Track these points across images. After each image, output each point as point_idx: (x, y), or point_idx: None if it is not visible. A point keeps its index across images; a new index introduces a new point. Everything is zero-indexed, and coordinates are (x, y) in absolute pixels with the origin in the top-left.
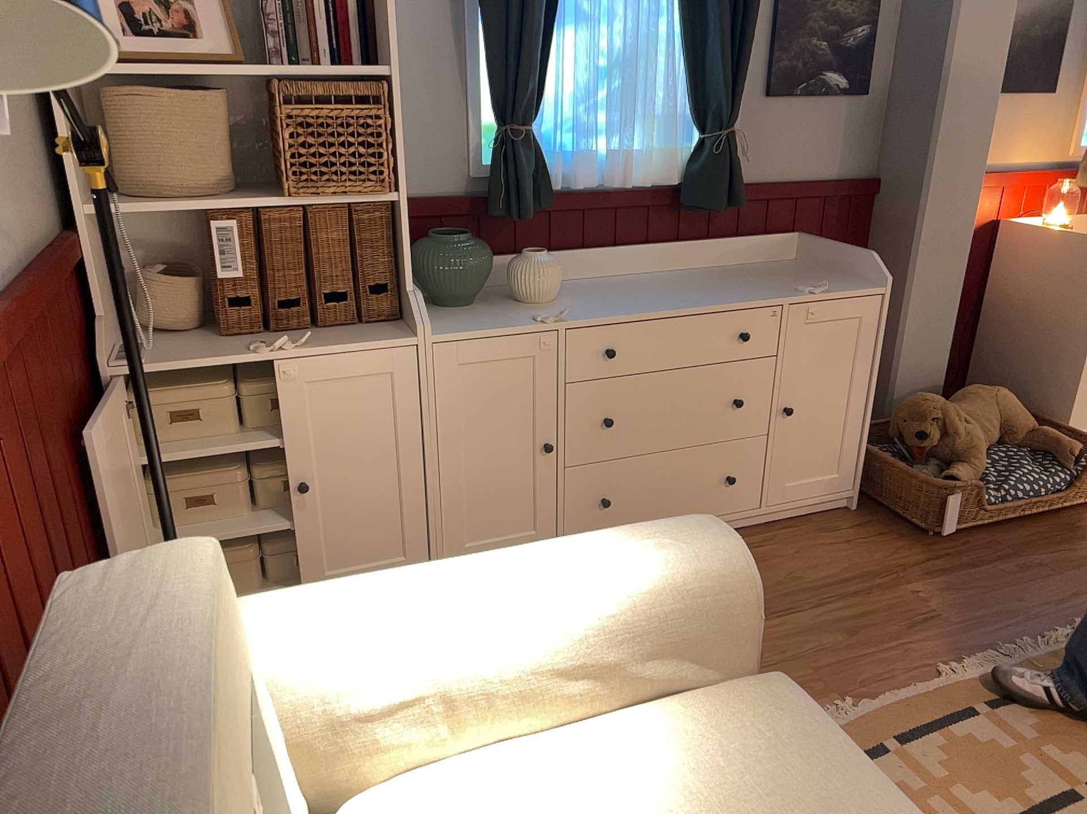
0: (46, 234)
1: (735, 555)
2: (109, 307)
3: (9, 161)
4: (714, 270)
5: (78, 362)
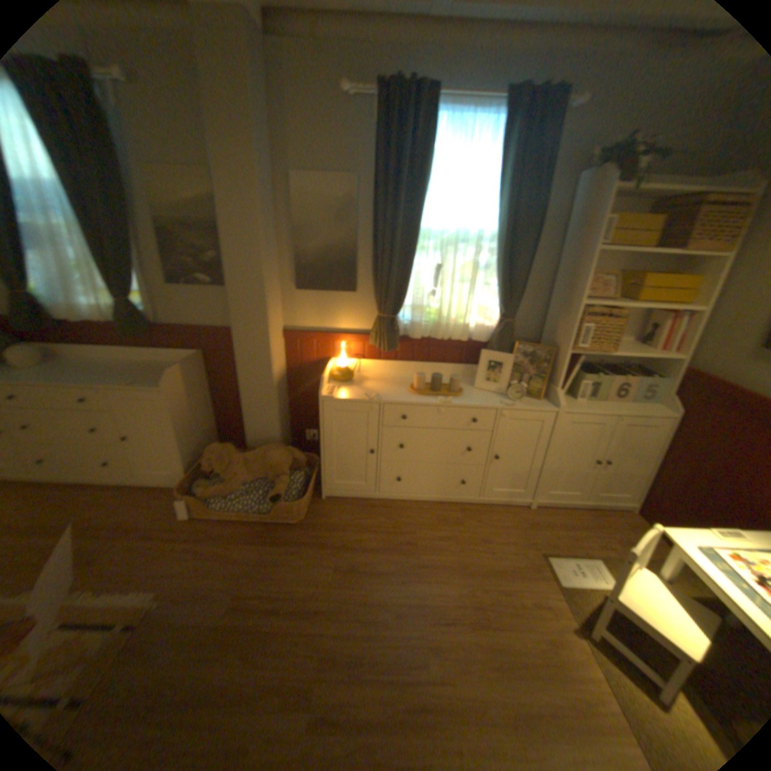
0: None
1: None
2: None
3: None
4: (143, 365)
5: None
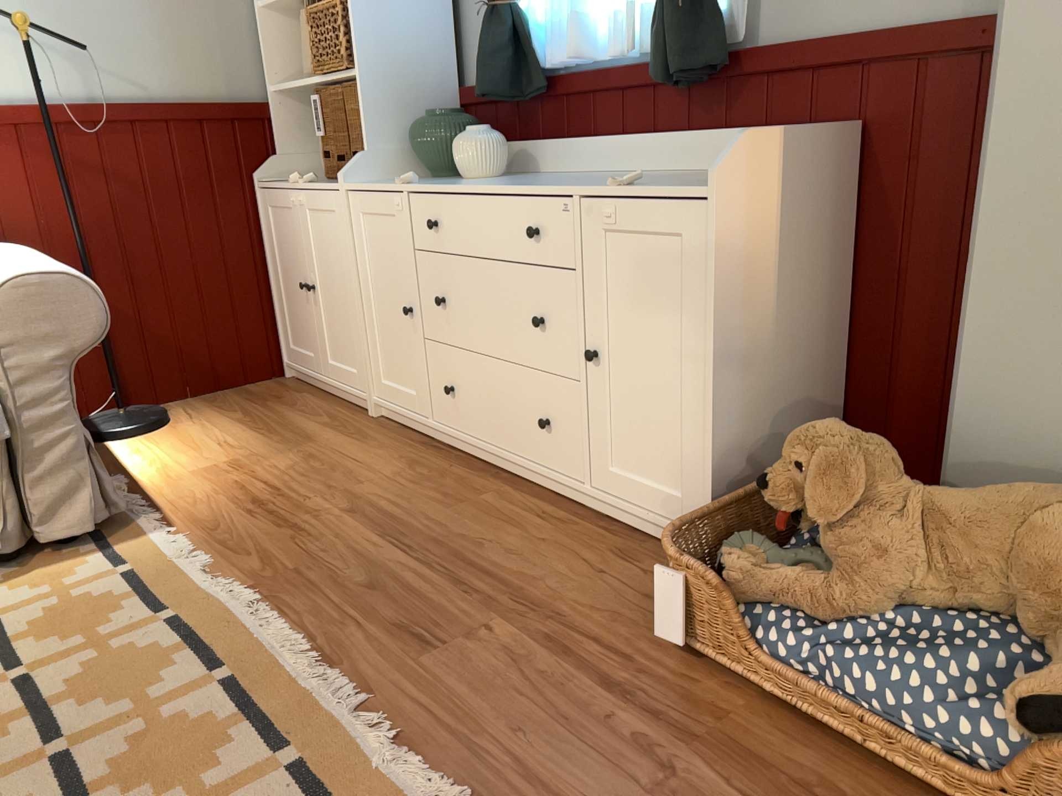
0: (225, 99)
1: (6, 281)
2: (295, 154)
3: (174, 53)
4: (693, 173)
5: (228, 173)
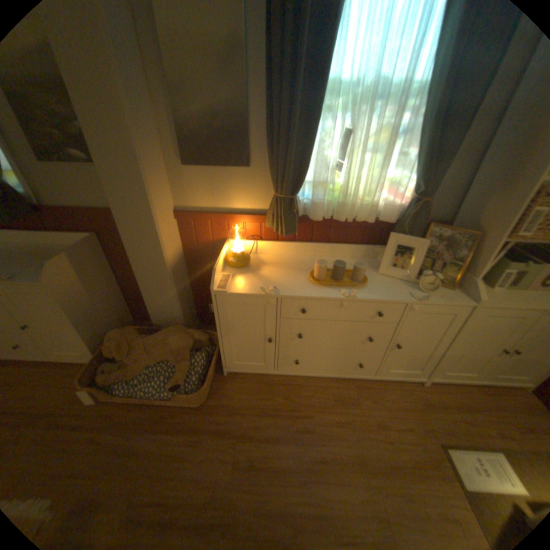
0: None
1: None
2: None
3: None
4: (40, 248)
5: None
